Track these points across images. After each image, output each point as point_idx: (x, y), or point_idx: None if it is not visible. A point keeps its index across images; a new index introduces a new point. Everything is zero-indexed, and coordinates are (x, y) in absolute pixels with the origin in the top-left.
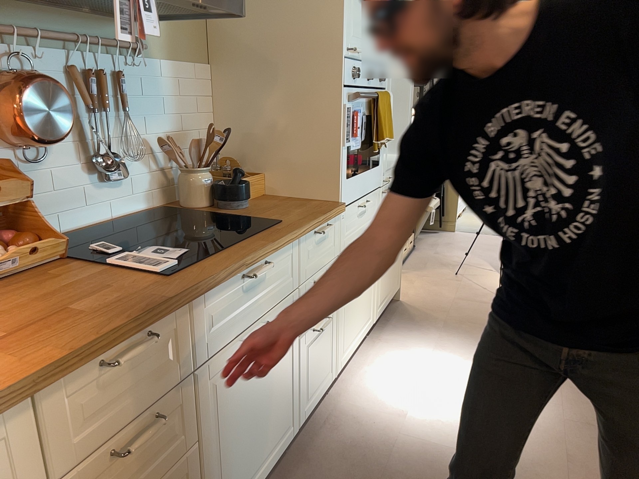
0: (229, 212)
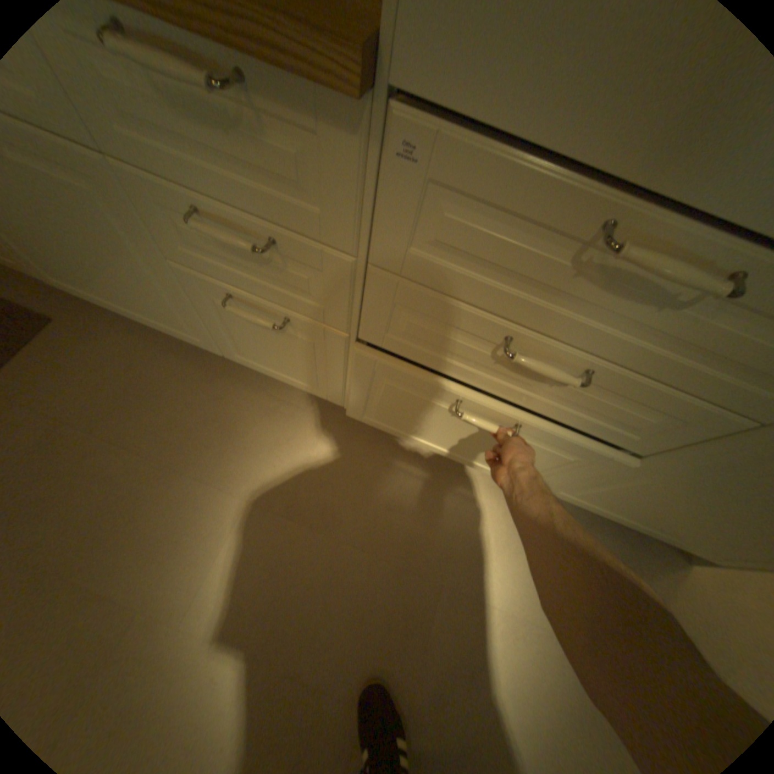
0: None
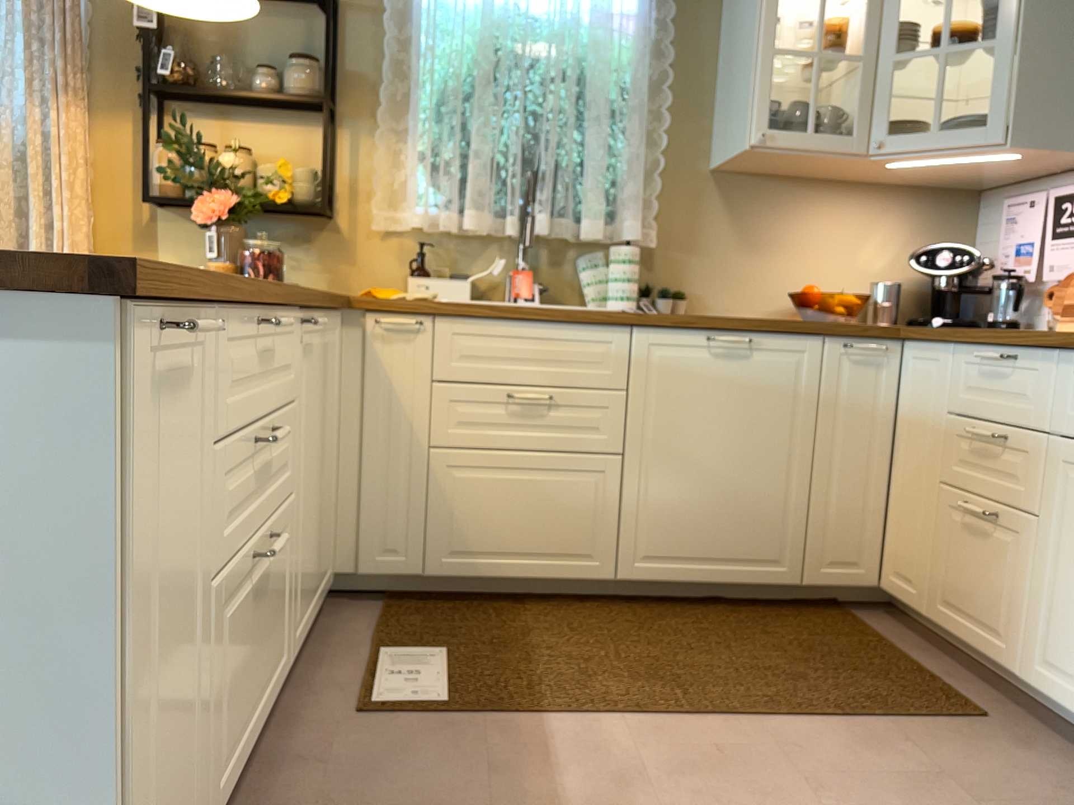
0: None
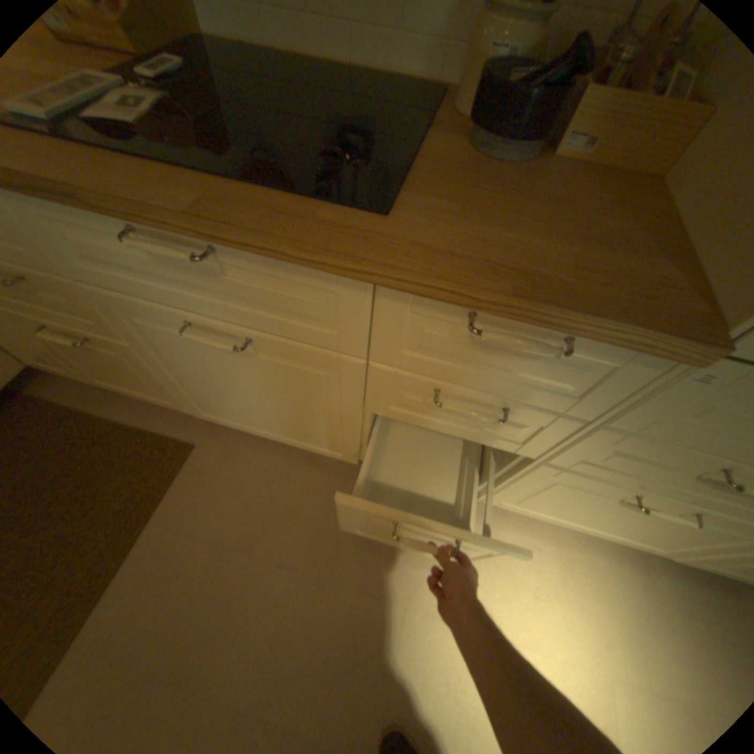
0: (446, 144)
